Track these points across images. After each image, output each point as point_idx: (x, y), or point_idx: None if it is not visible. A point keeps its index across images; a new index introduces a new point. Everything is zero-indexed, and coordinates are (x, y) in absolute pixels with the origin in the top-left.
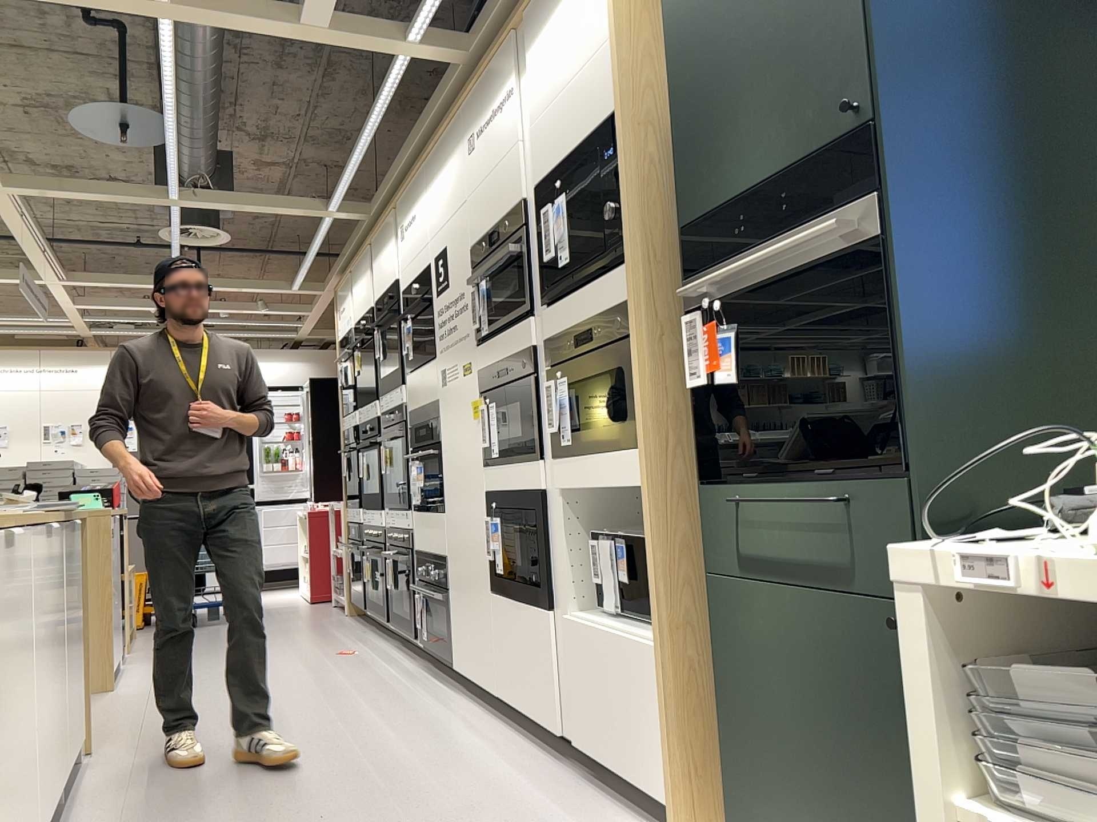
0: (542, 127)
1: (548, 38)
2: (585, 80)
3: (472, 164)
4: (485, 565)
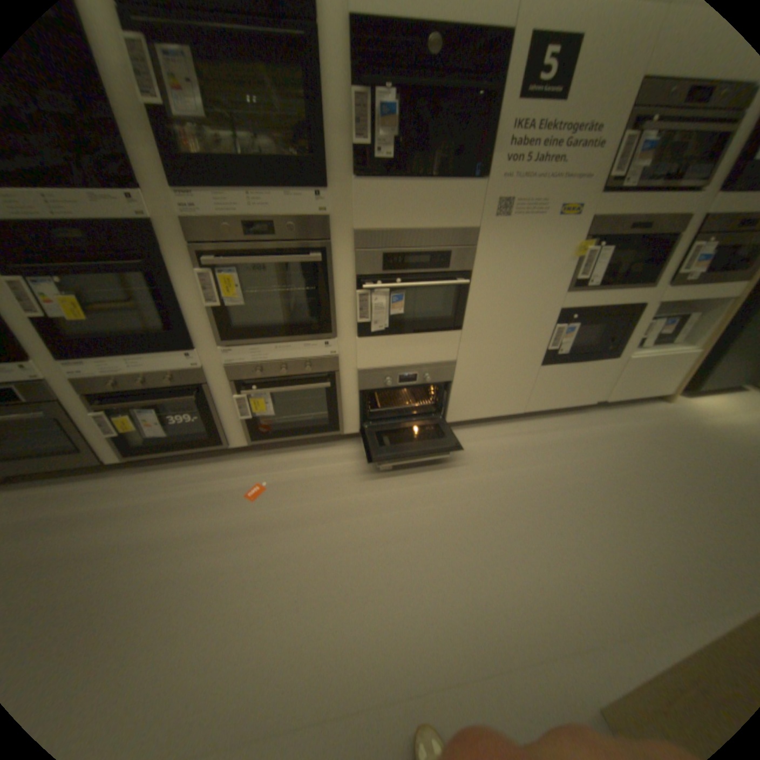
0: None
1: None
2: None
3: None
4: (539, 352)
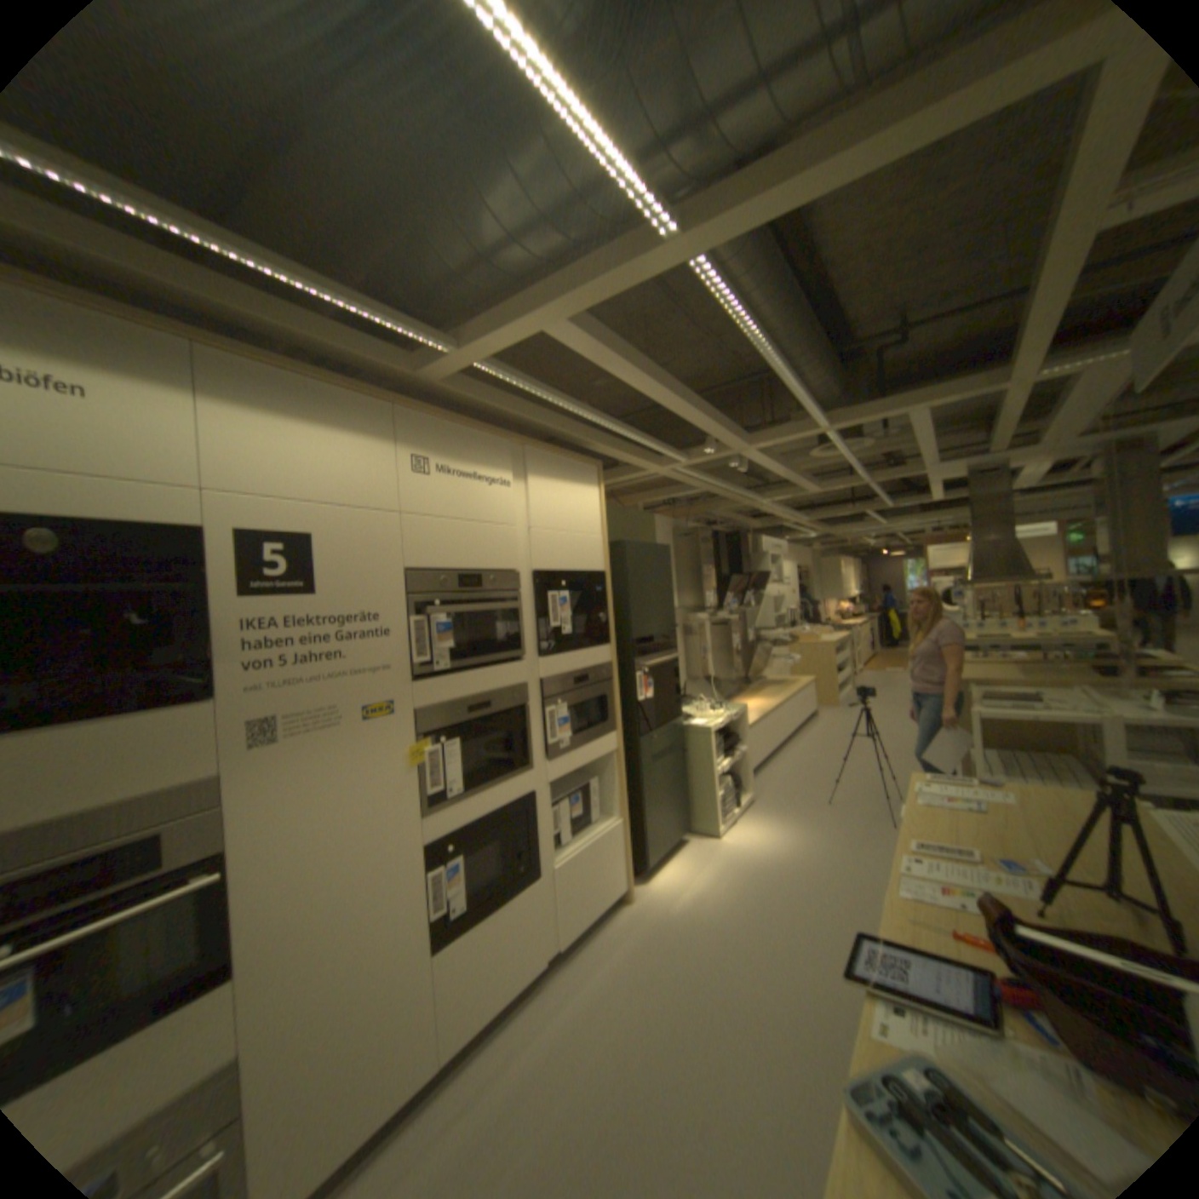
0: (543, 537)
1: (551, 488)
2: (582, 541)
3: (418, 484)
4: (416, 935)
